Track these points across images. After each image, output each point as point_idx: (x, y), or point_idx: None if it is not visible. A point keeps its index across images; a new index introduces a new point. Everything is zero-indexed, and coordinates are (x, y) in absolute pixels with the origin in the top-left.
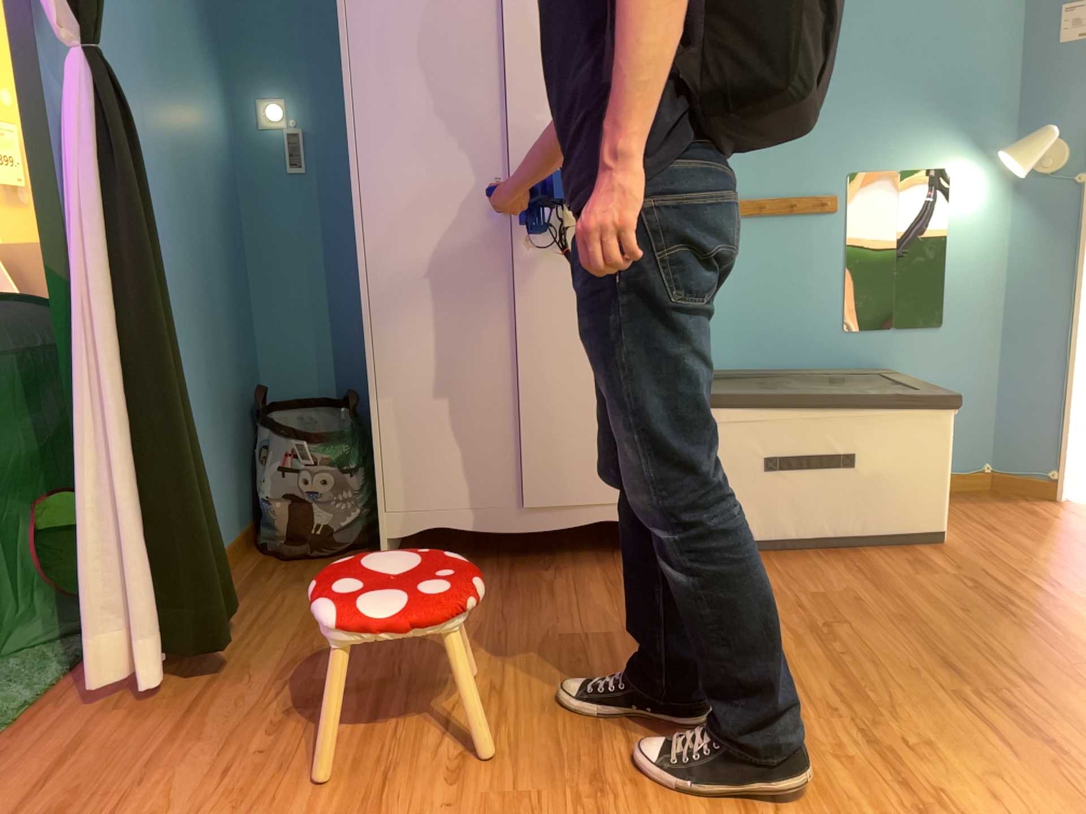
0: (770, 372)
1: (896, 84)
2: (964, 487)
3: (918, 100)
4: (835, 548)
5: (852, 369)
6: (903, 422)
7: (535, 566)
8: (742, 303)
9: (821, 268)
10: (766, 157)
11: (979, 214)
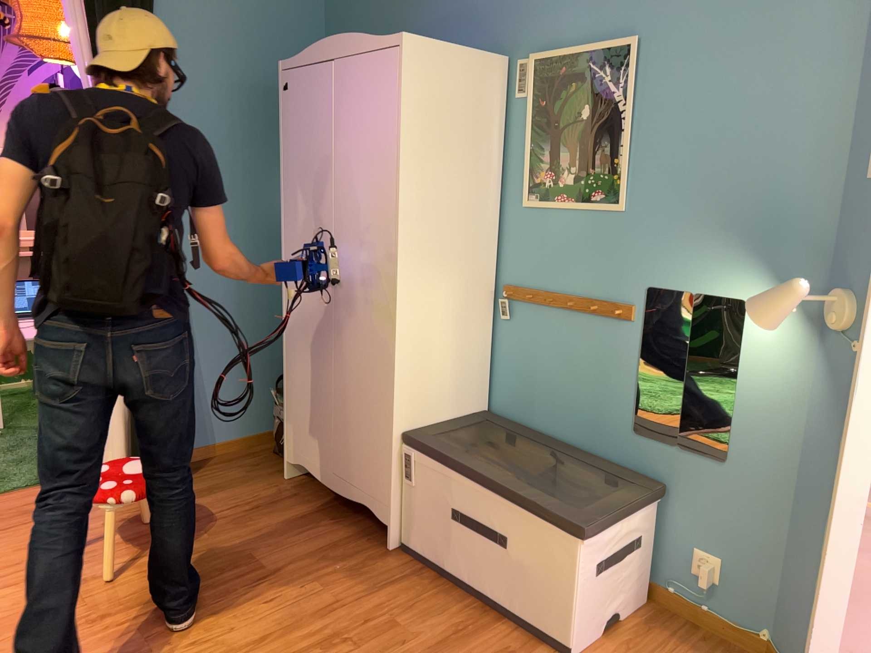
0: (554, 445)
1: (696, 207)
2: (733, 640)
3: (717, 225)
4: (492, 609)
5: (632, 470)
6: (545, 529)
7: (335, 514)
8: (557, 379)
9: (618, 368)
10: (583, 260)
11: (775, 355)
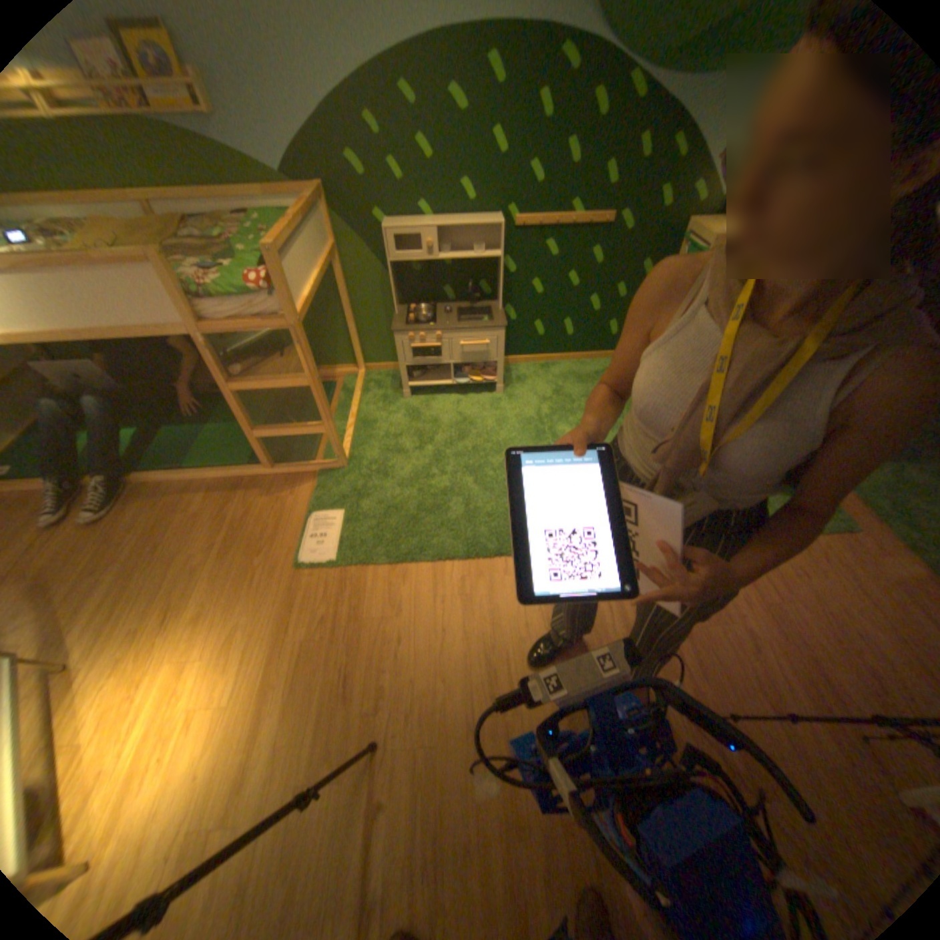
0: None
1: None
2: None
3: None
4: None
5: None
6: None
7: None
8: None
9: None
10: None
11: None
